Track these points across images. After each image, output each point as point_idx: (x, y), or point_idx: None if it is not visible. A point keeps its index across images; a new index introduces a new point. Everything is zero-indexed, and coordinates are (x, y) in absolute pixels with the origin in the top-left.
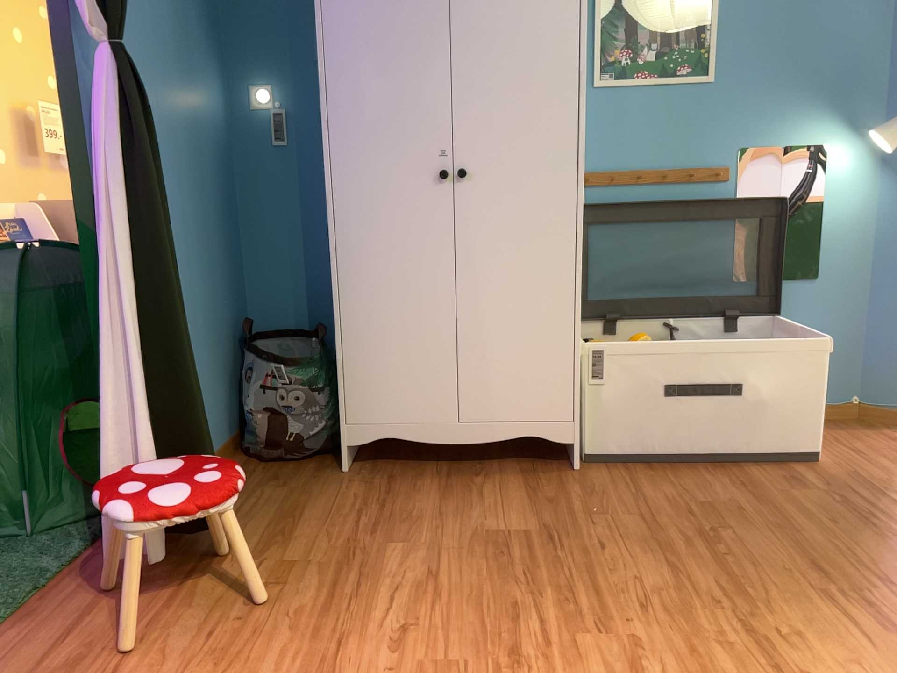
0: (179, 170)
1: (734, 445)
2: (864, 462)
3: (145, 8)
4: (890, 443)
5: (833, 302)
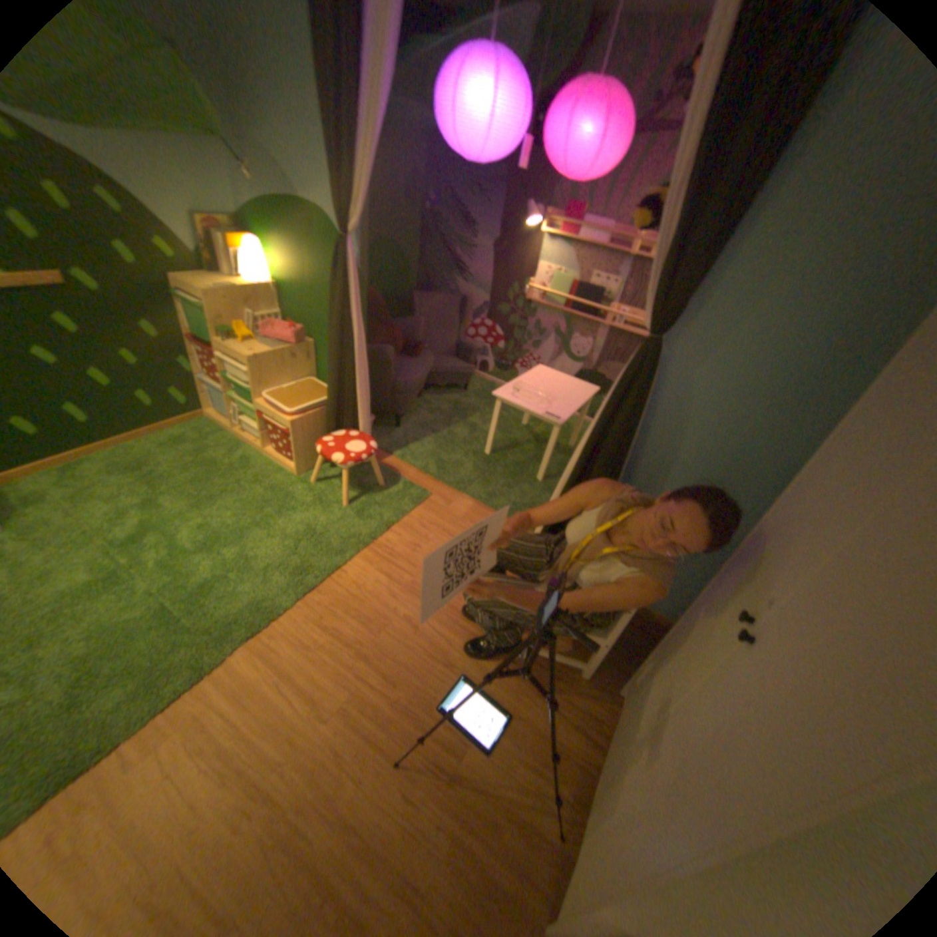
0: (763, 453)
1: None
2: None
3: (813, 315)
4: None
5: None
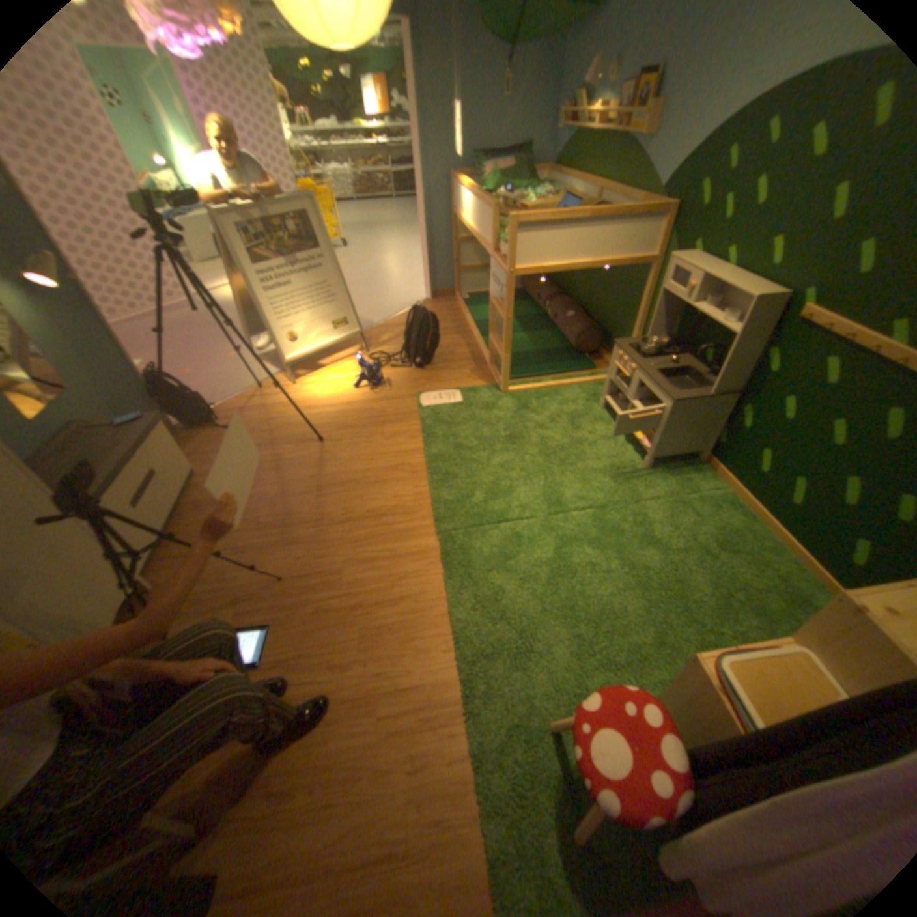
0: None
1: (171, 499)
2: (201, 457)
3: None
4: (183, 442)
5: (82, 395)
